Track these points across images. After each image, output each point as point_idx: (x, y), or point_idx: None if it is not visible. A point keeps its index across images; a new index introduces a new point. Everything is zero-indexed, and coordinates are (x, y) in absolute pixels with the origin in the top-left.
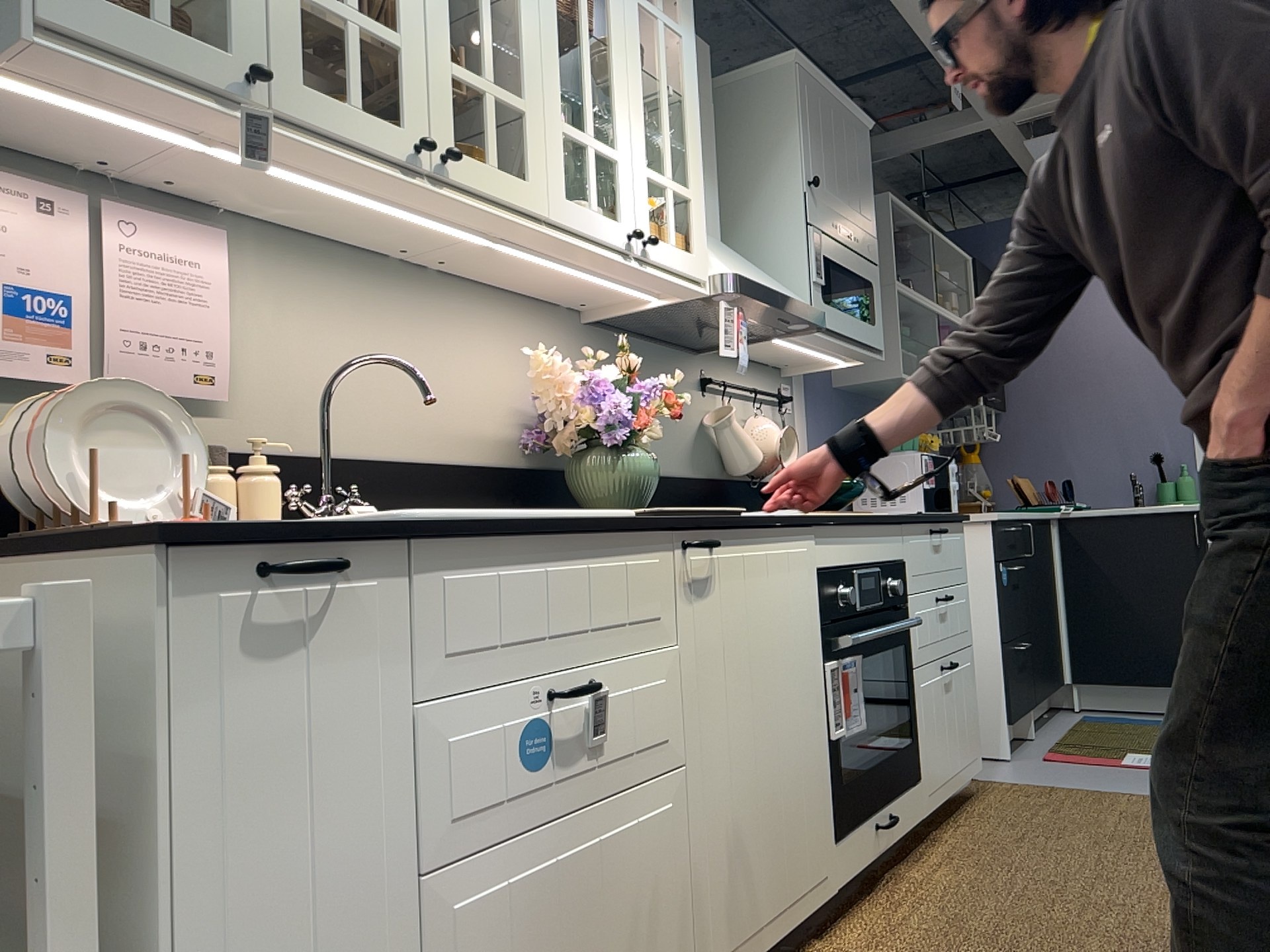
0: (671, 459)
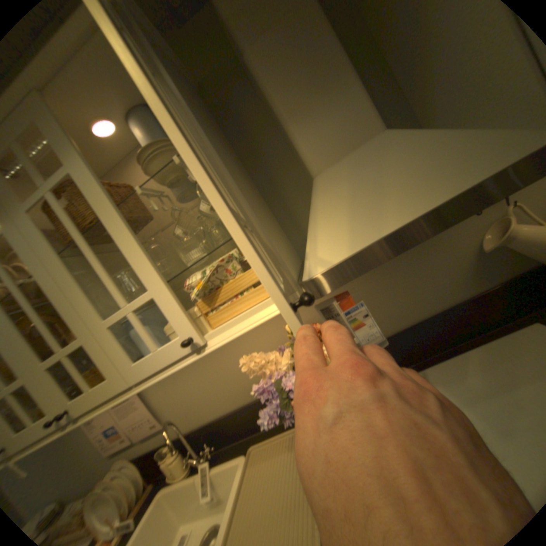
0: (443, 297)
